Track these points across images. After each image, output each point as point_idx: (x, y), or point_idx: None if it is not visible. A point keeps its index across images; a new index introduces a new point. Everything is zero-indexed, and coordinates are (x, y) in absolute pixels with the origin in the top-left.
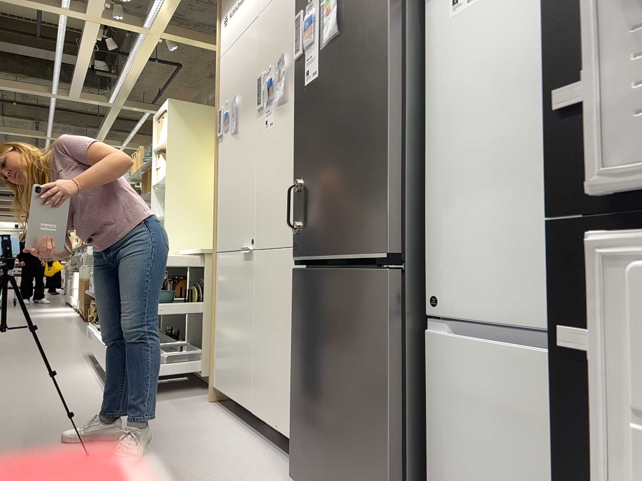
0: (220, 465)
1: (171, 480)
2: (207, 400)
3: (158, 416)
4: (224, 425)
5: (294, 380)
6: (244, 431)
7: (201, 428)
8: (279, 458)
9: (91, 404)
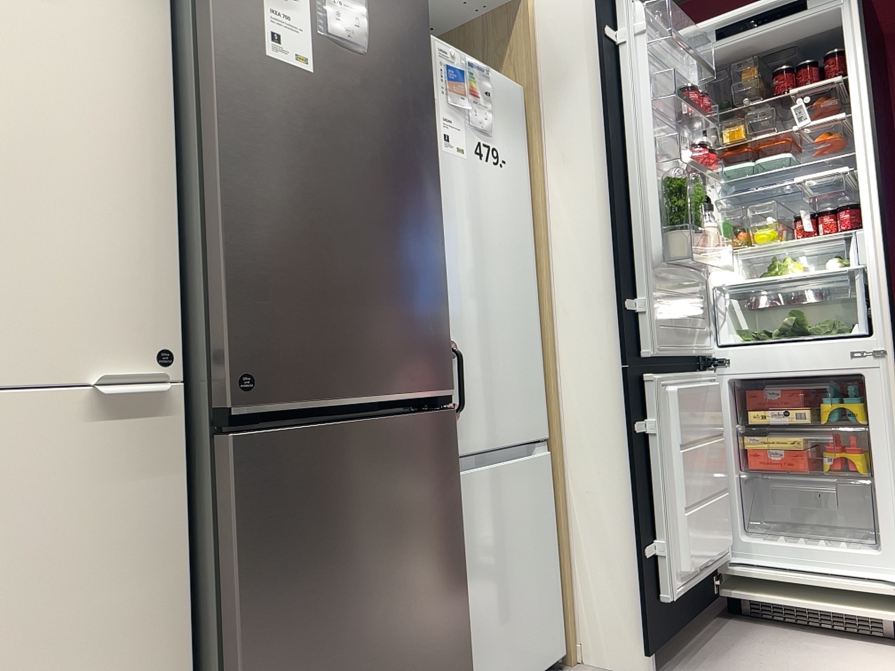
0: None
1: None
2: None
3: None
4: None
5: None
6: None
7: None
8: None
9: None
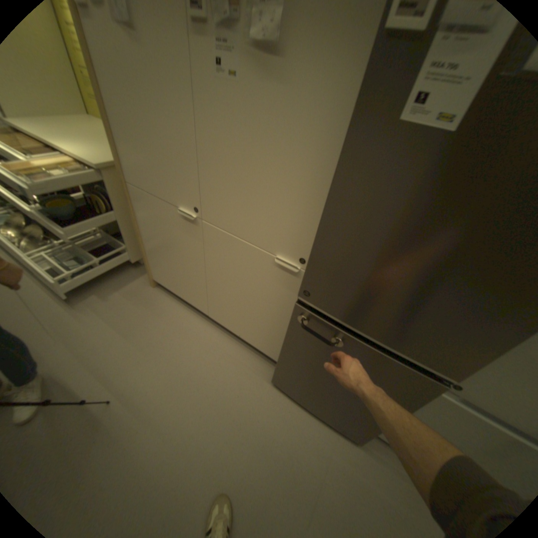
0: (214, 372)
1: (194, 404)
2: (150, 285)
3: (125, 318)
4: (184, 318)
5: (285, 355)
6: (203, 322)
7: (171, 328)
8: (244, 349)
9: (48, 316)
